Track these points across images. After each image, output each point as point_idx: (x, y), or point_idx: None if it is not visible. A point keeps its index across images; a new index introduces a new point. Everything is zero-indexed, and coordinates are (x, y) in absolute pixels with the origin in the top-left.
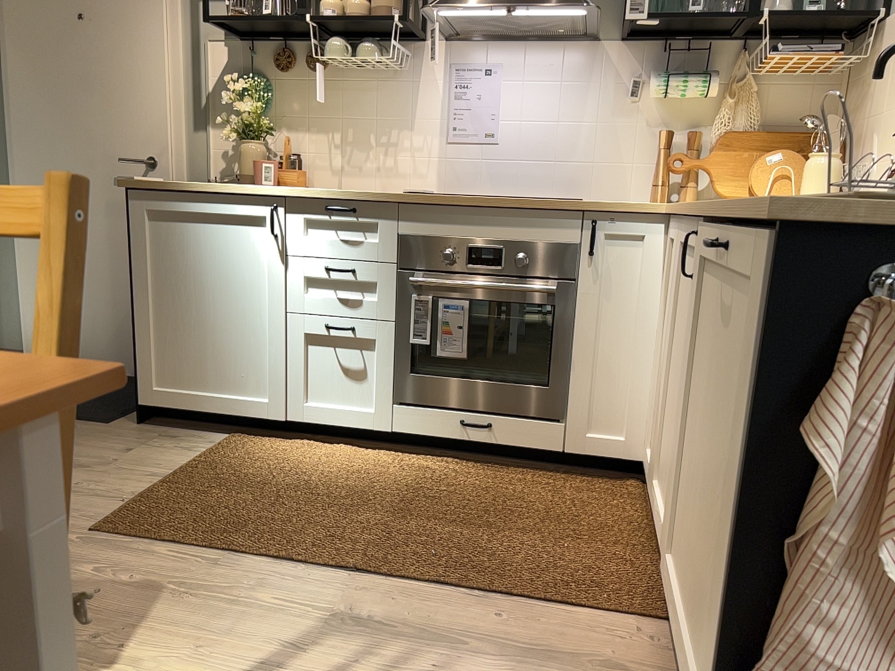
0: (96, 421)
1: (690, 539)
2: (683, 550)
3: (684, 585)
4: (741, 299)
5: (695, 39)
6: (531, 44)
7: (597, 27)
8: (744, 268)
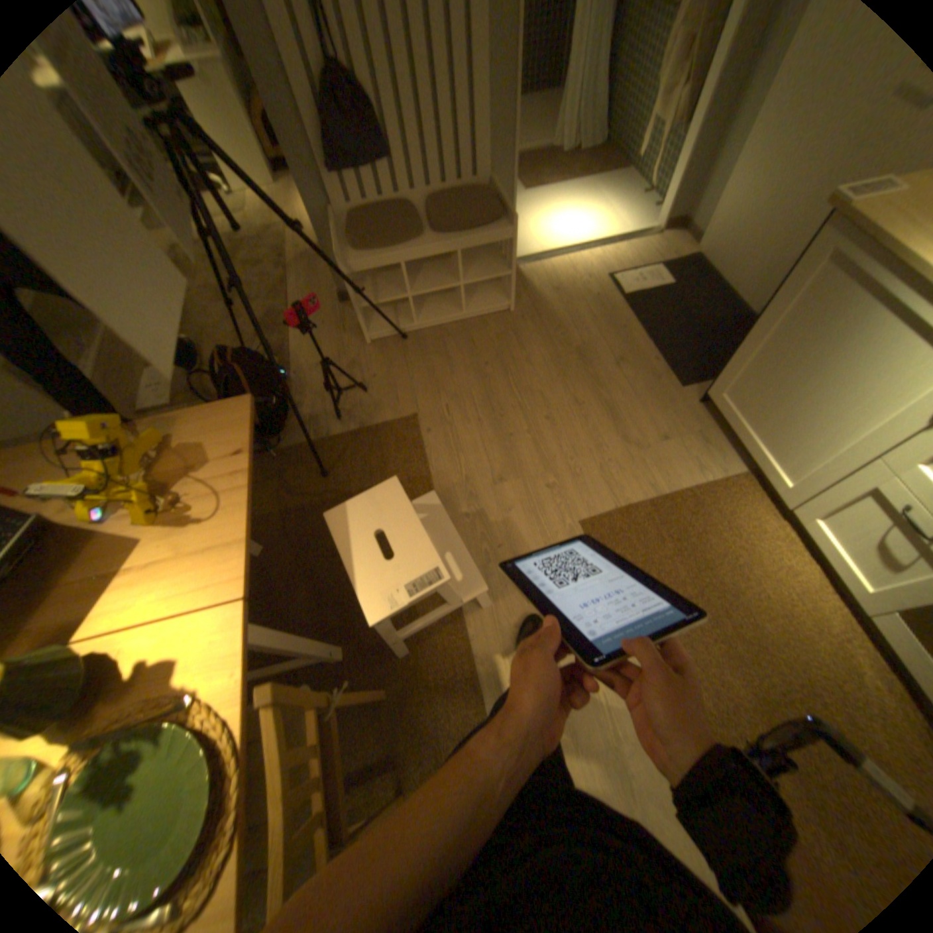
0: (676, 379)
1: None
2: None
3: None
4: None
5: None
6: None
7: None
8: None
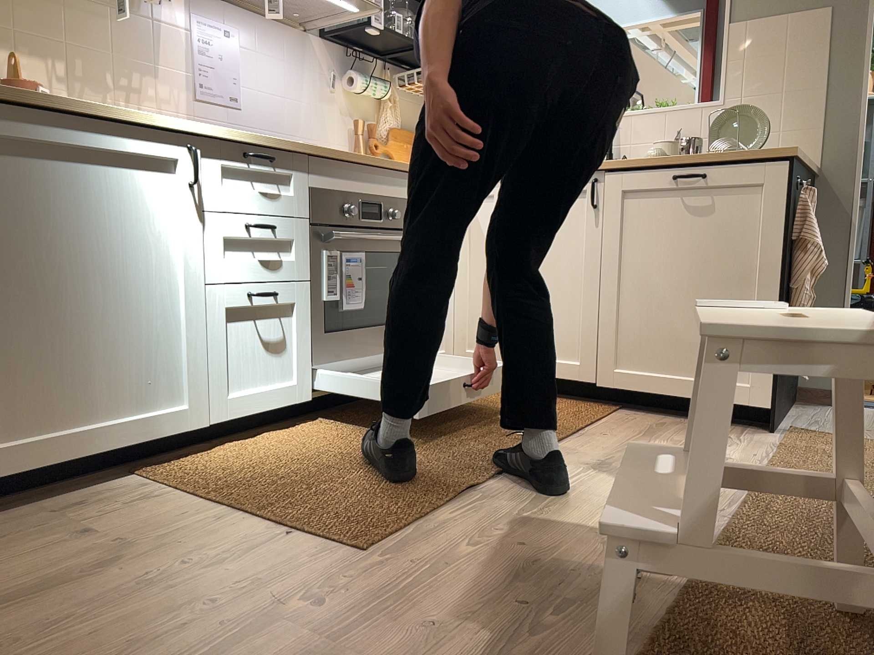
0: None
1: (665, 337)
2: (650, 349)
3: (663, 364)
4: (726, 194)
5: (367, 51)
6: (254, 16)
7: (339, 22)
8: (739, 177)
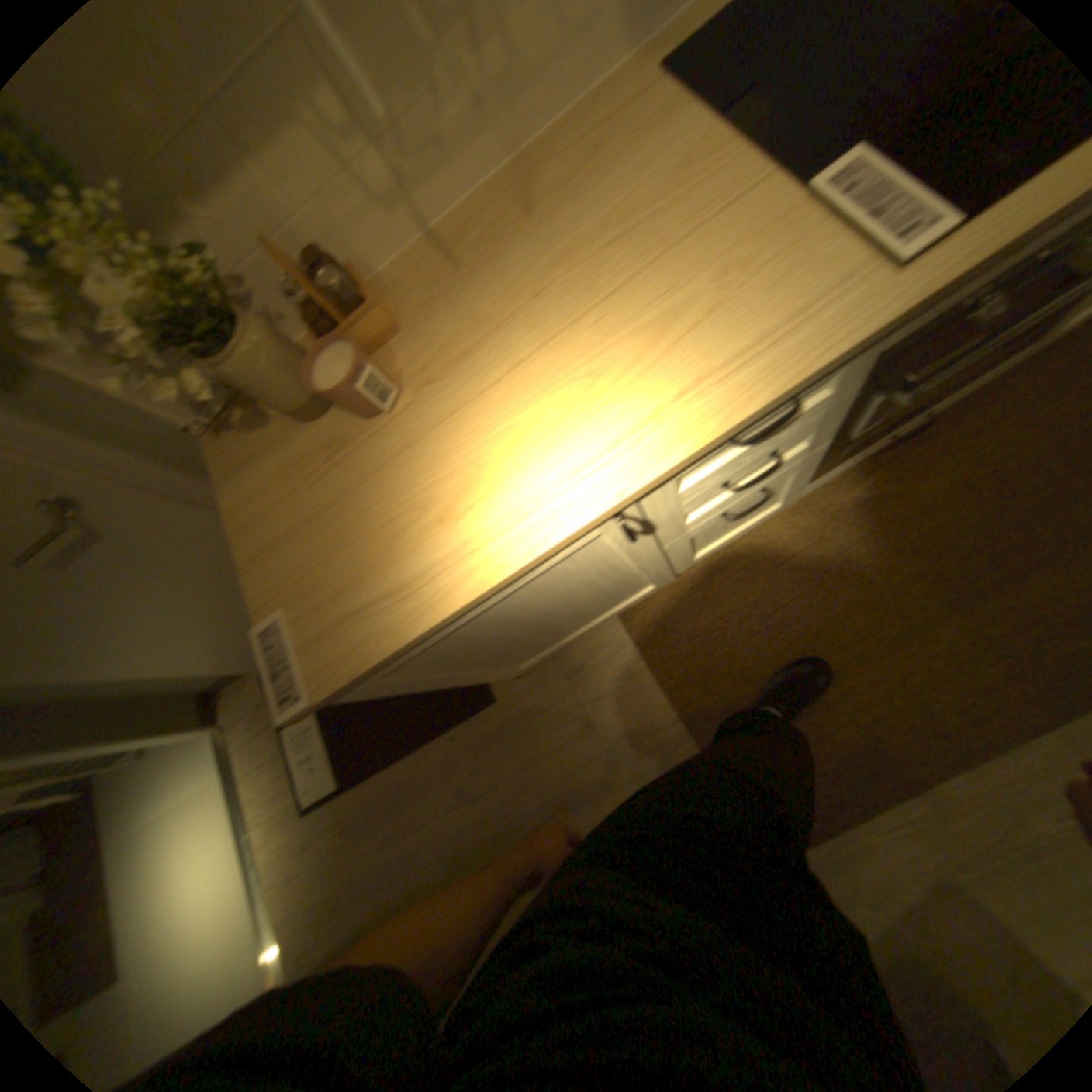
0: (481, 715)
1: None
2: None
3: None
4: None
5: None
6: None
7: None
8: None
